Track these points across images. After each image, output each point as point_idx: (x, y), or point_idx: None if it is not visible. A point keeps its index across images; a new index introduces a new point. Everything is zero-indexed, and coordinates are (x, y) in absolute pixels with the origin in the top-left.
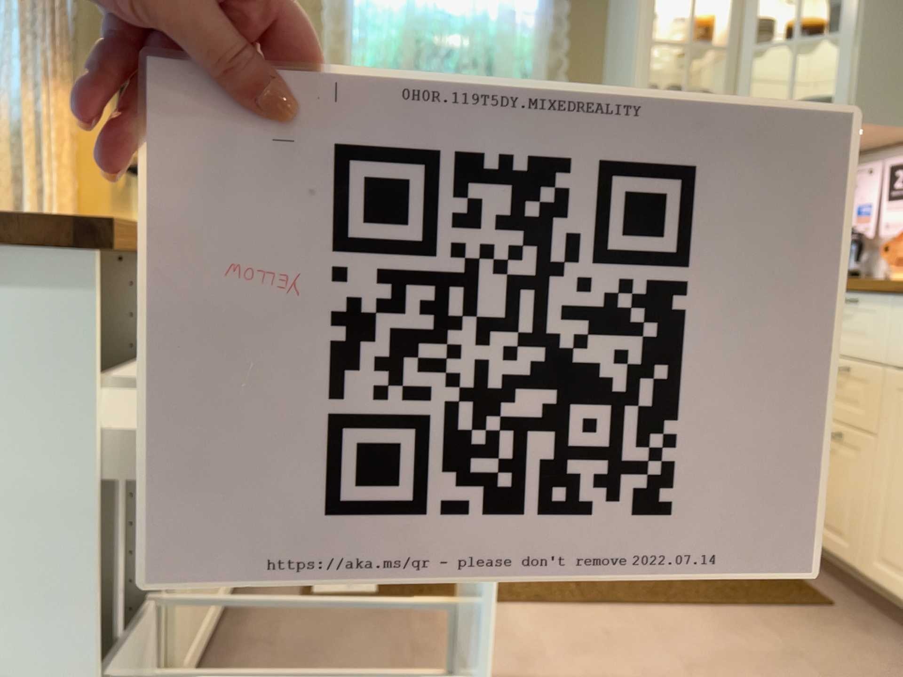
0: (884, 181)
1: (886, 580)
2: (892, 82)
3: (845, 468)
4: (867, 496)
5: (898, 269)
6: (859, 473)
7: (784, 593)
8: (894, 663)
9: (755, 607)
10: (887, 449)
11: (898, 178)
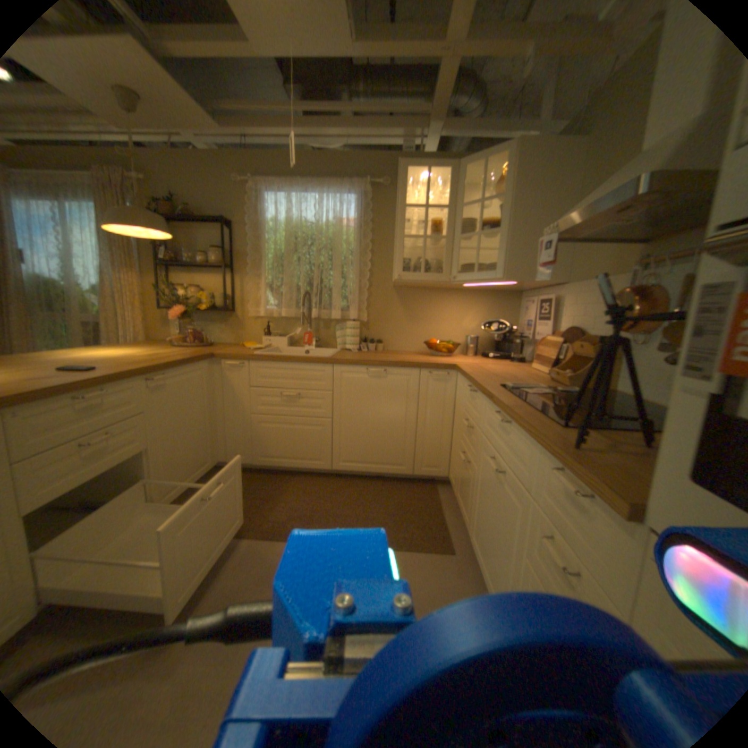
0: (537, 309)
1: (474, 546)
2: (528, 257)
3: (469, 480)
4: (473, 499)
5: (534, 362)
6: (472, 485)
7: (433, 542)
8: (460, 597)
9: (409, 552)
10: (478, 477)
11: (542, 309)
